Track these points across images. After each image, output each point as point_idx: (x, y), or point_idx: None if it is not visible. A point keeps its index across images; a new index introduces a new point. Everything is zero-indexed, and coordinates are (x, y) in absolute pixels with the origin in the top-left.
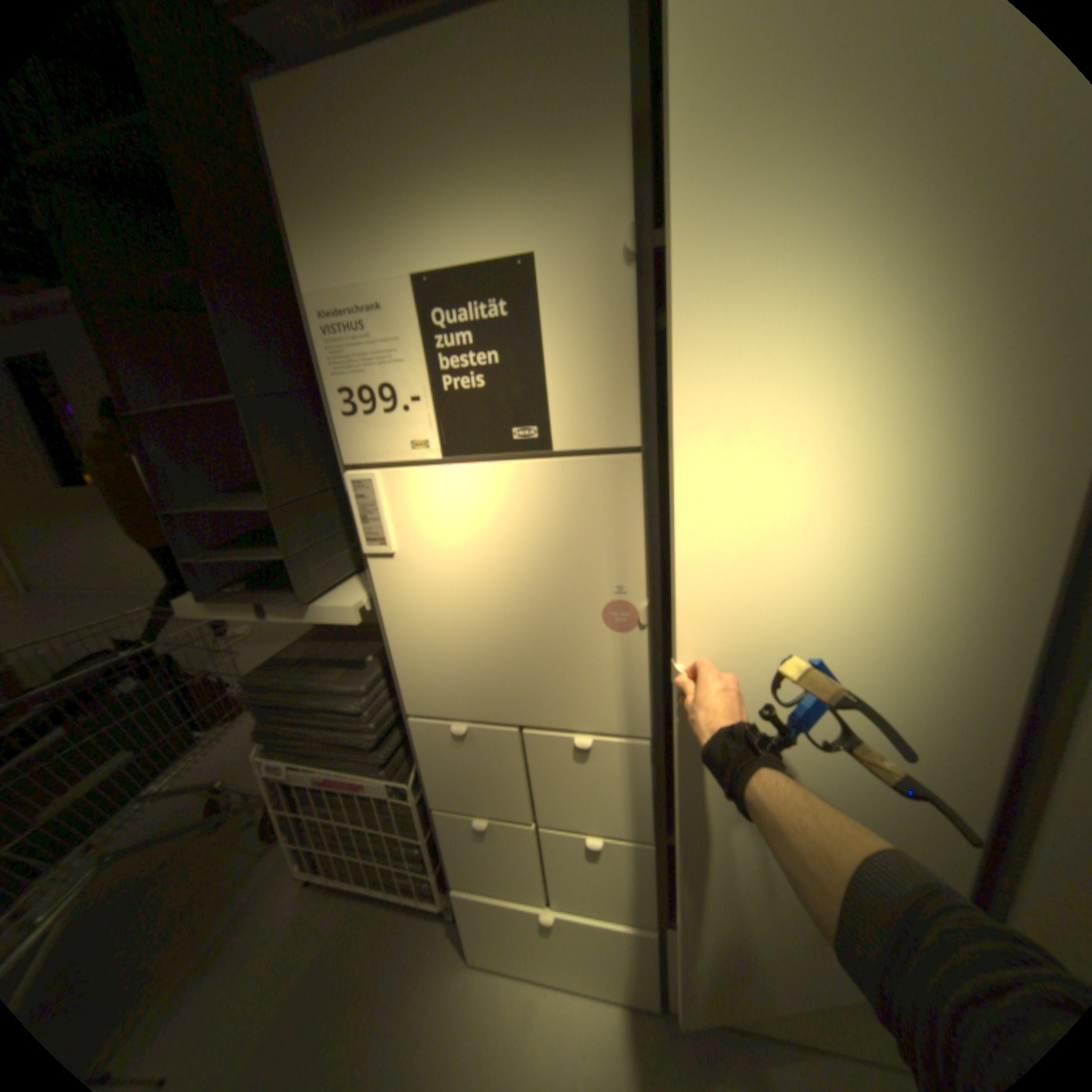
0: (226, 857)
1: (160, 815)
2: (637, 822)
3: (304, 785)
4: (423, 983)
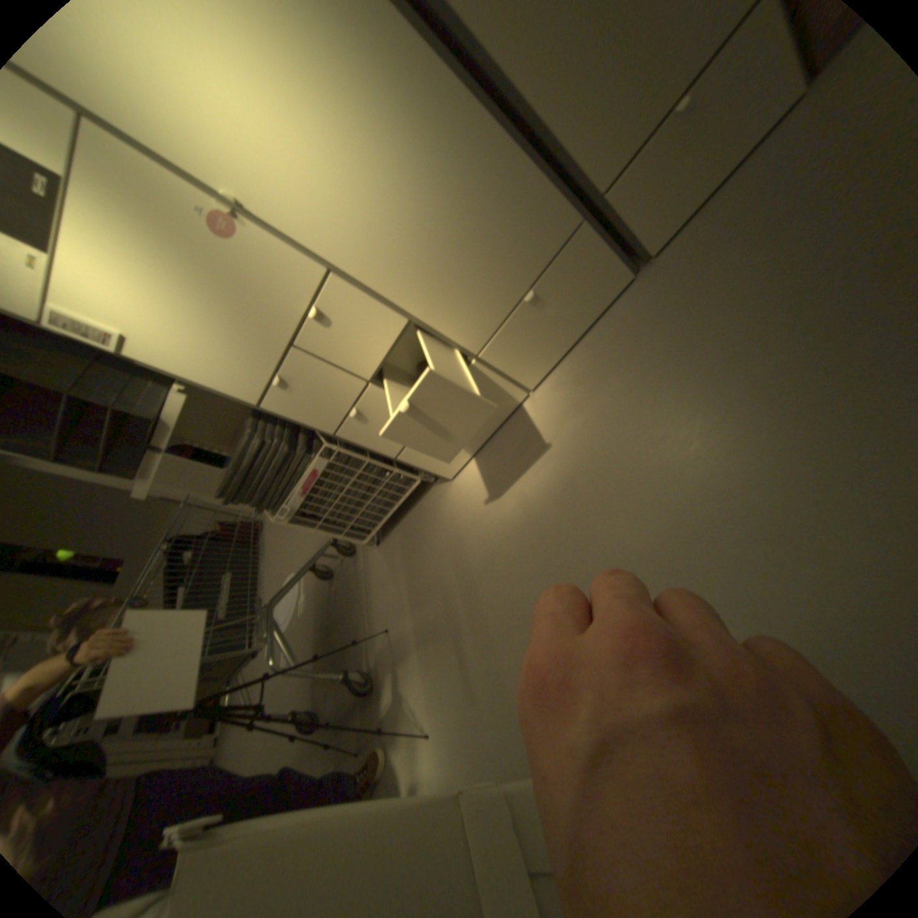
0: (348, 576)
1: (315, 600)
2: (391, 318)
3: (305, 500)
4: (445, 505)
